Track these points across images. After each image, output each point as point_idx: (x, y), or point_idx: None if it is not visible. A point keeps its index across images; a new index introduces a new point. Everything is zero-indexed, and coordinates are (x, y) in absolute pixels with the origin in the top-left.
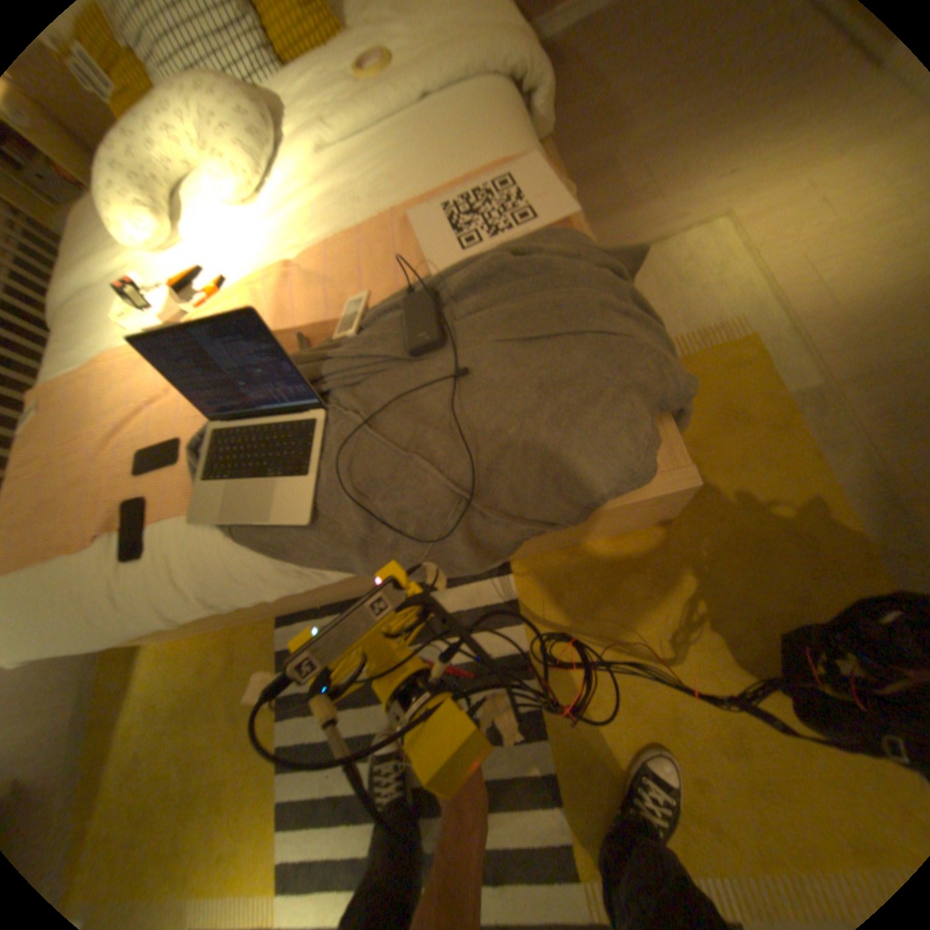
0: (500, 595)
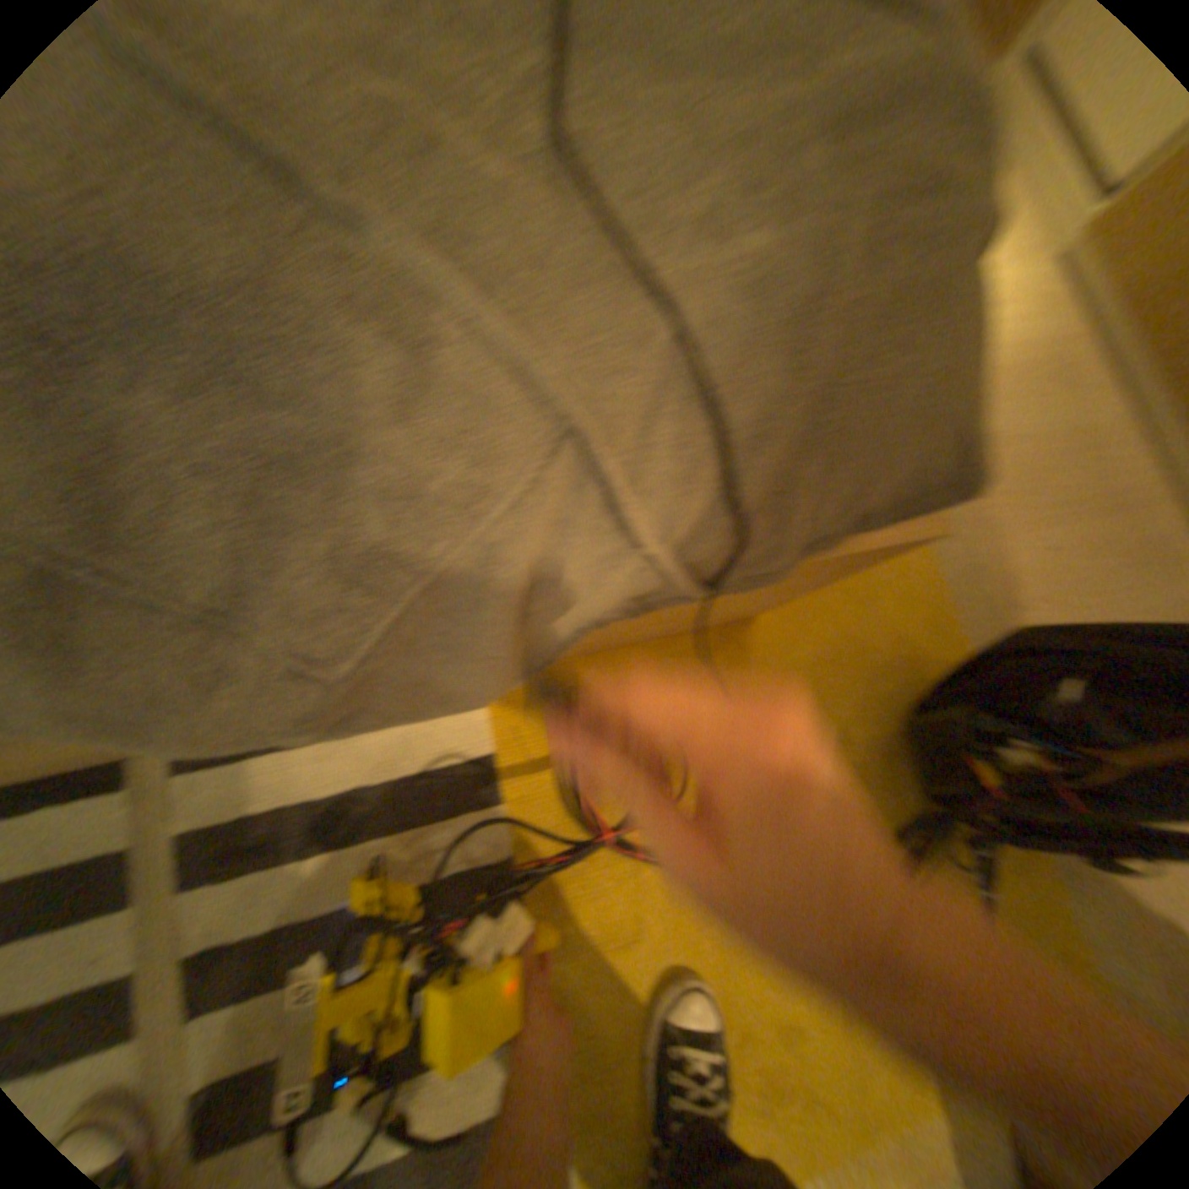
0: (460, 746)
